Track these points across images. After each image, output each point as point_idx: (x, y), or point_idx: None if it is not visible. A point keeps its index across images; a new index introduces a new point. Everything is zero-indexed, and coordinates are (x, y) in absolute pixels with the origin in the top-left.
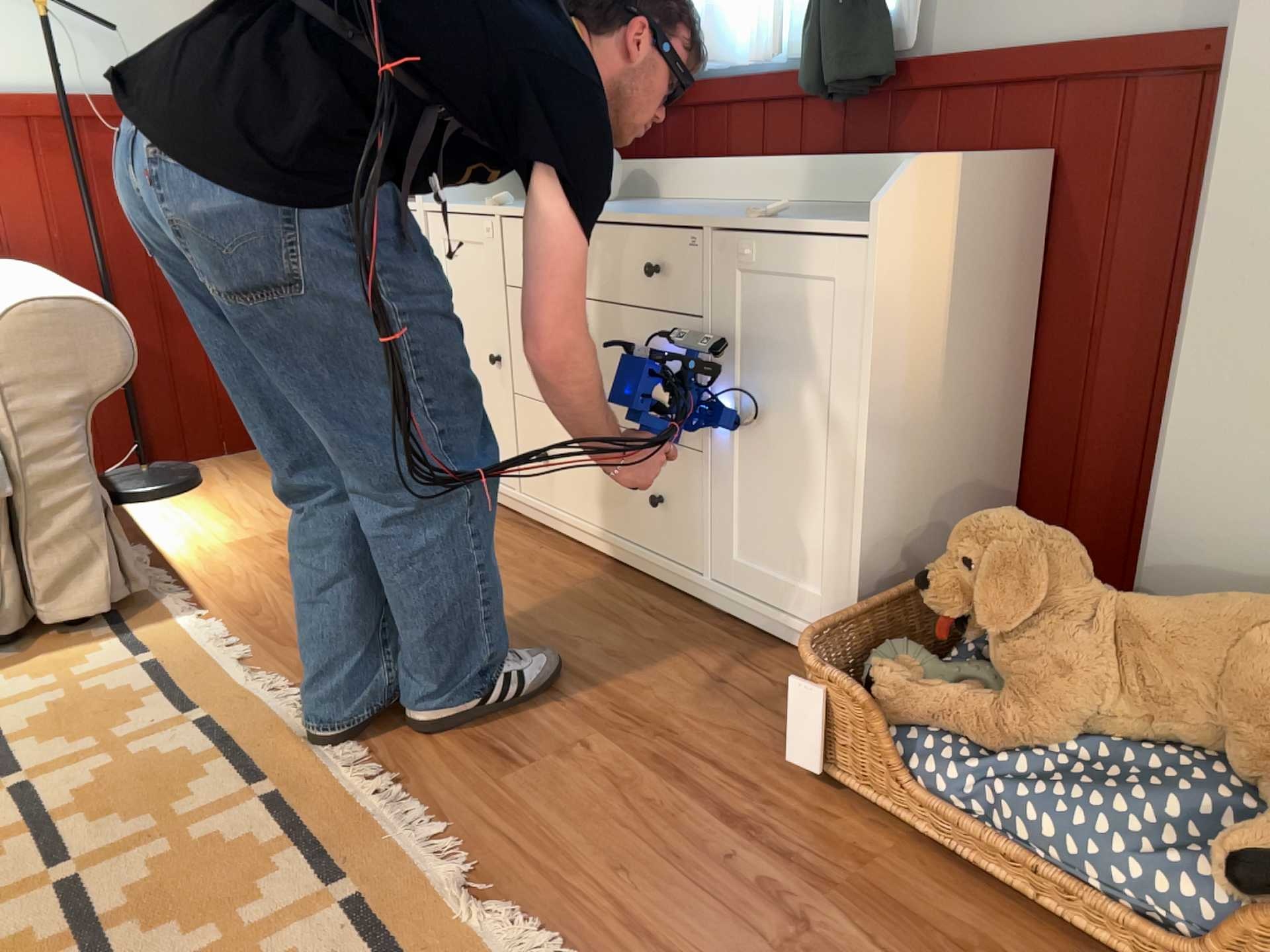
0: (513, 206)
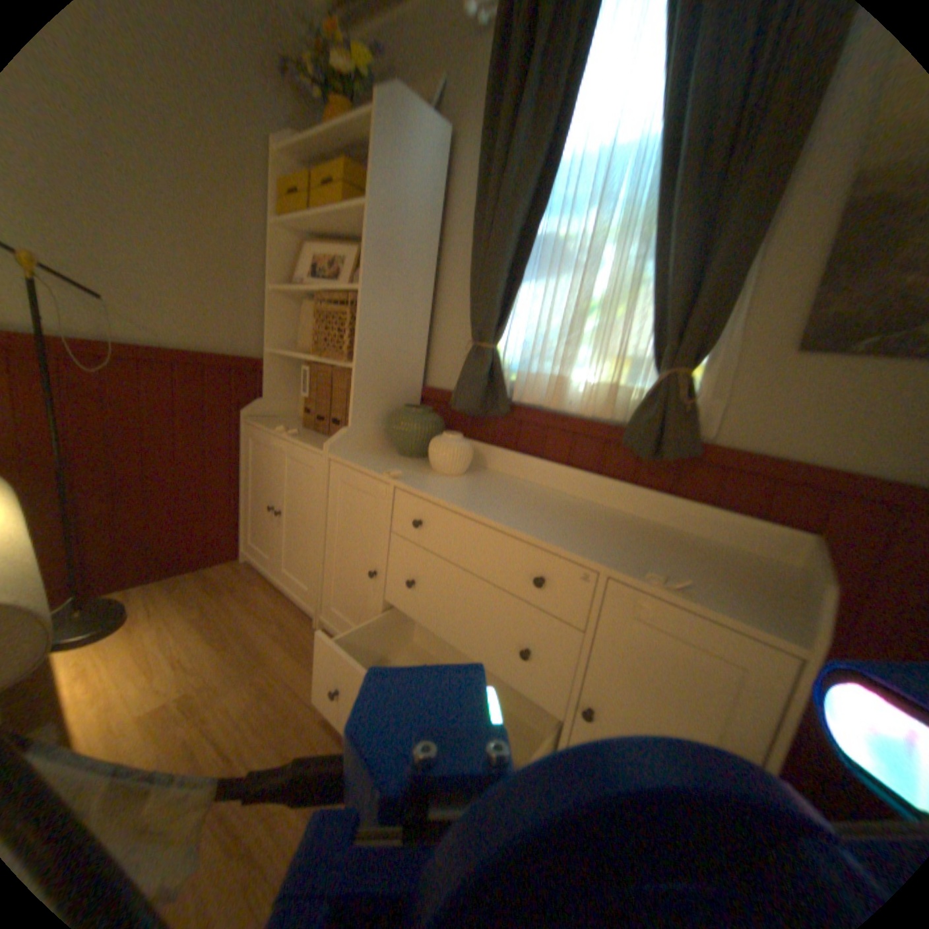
0: (406, 476)
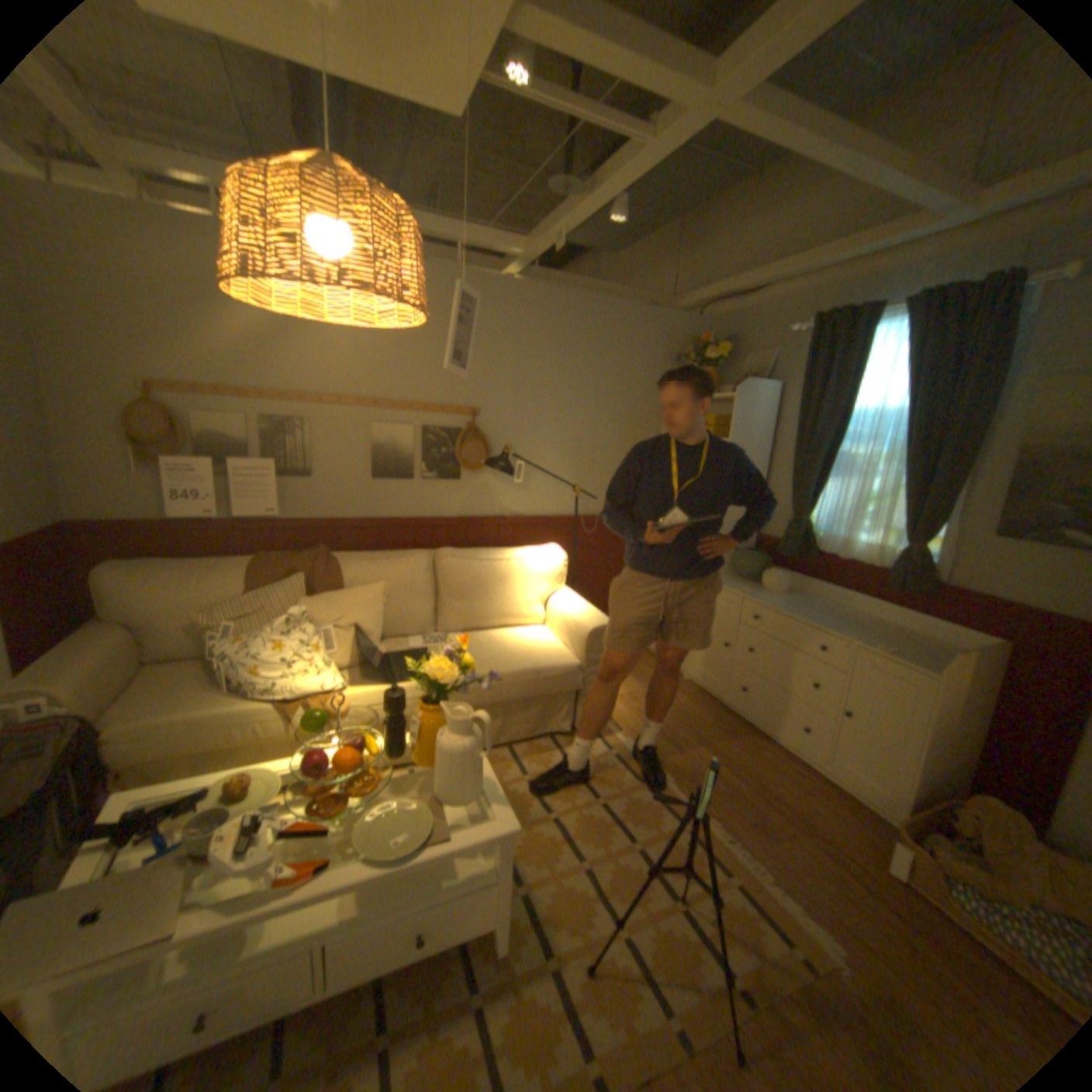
0: (747, 593)
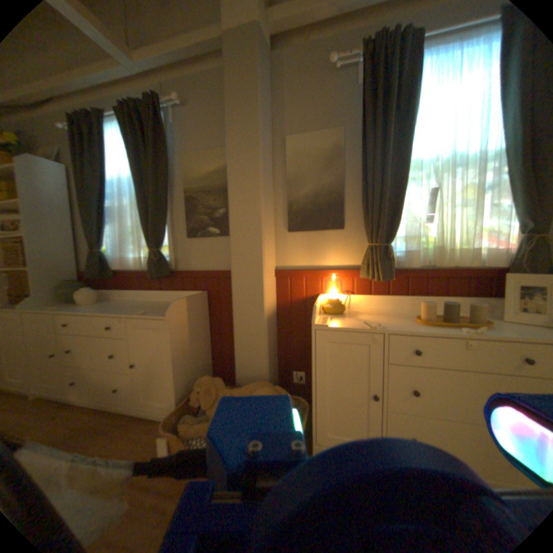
0: (60, 310)
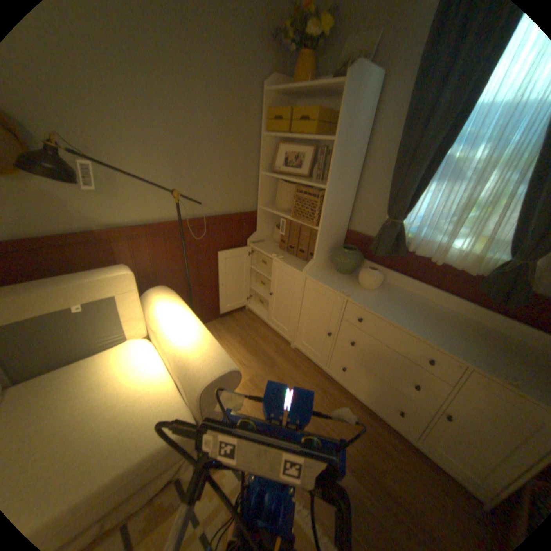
0: (350, 293)
